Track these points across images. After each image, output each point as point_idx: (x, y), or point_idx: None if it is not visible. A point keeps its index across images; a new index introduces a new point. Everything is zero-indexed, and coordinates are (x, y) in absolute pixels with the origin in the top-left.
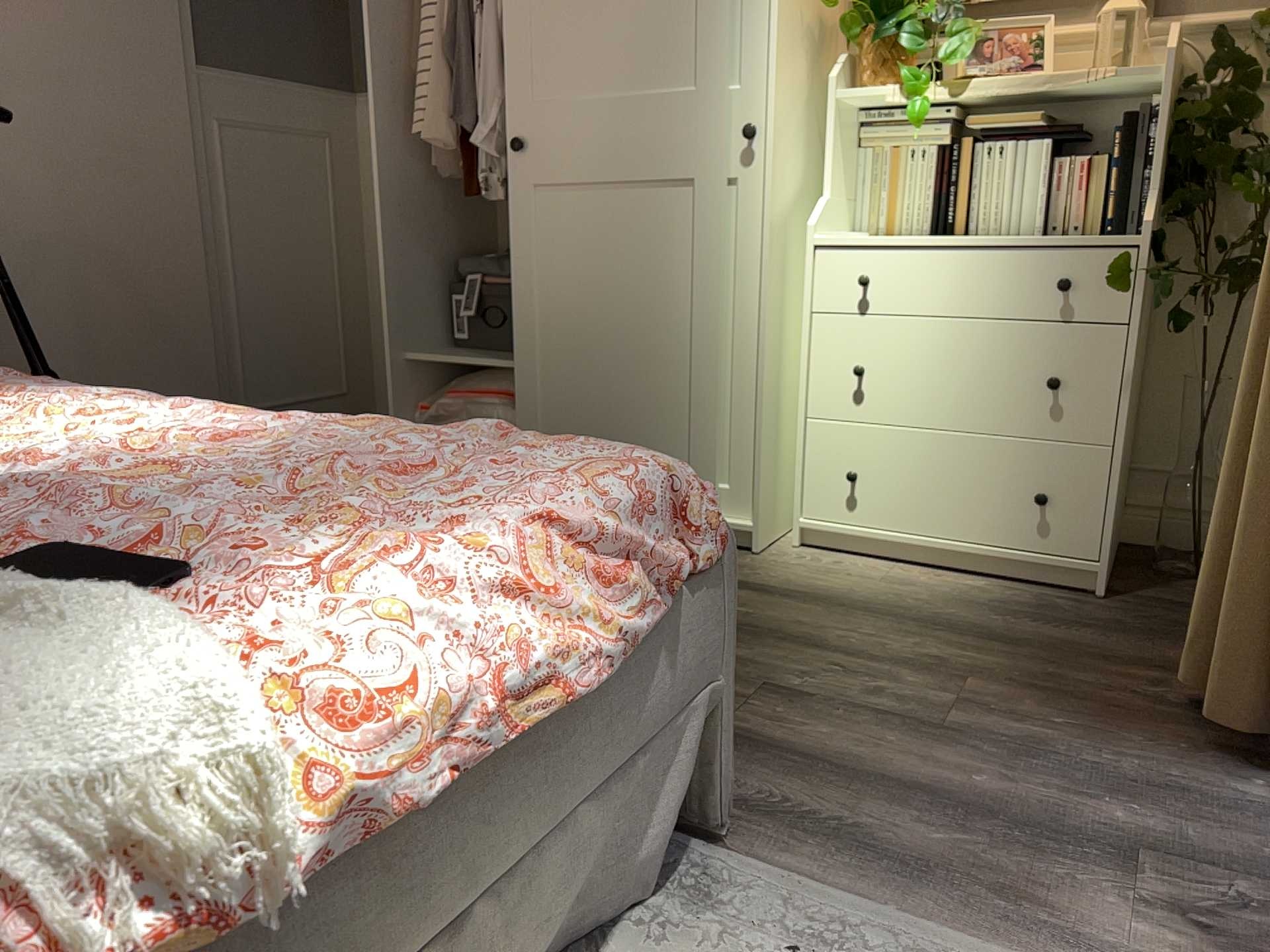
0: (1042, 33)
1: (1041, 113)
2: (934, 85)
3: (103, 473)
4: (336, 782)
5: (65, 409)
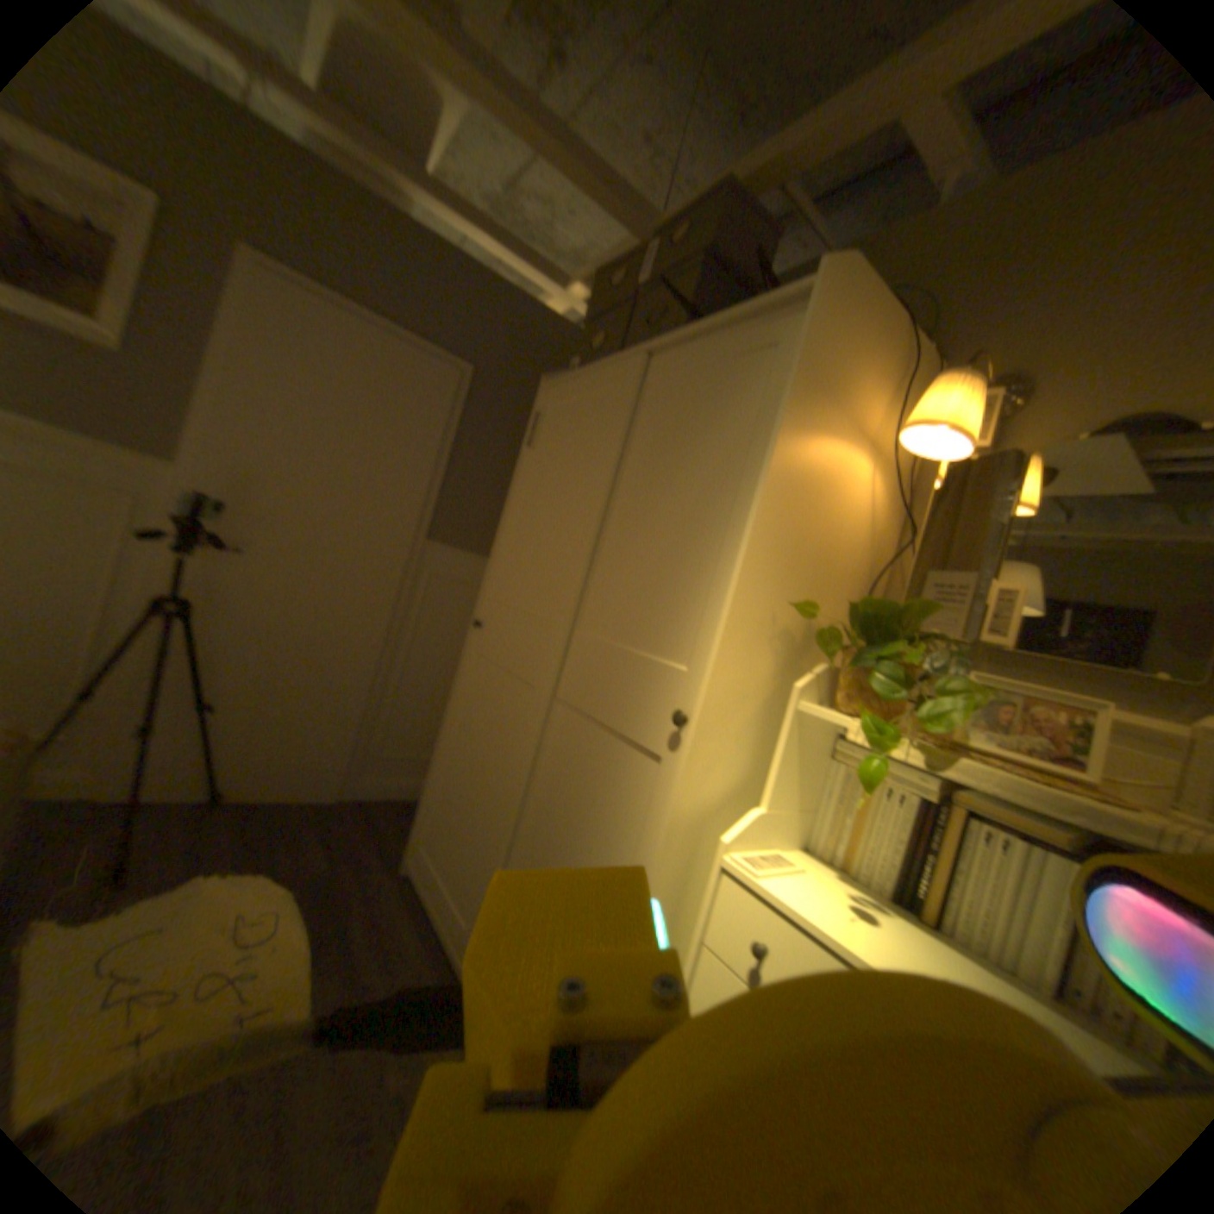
0: (1093, 720)
1: (1069, 836)
2: (906, 744)
3: None
4: None
5: None
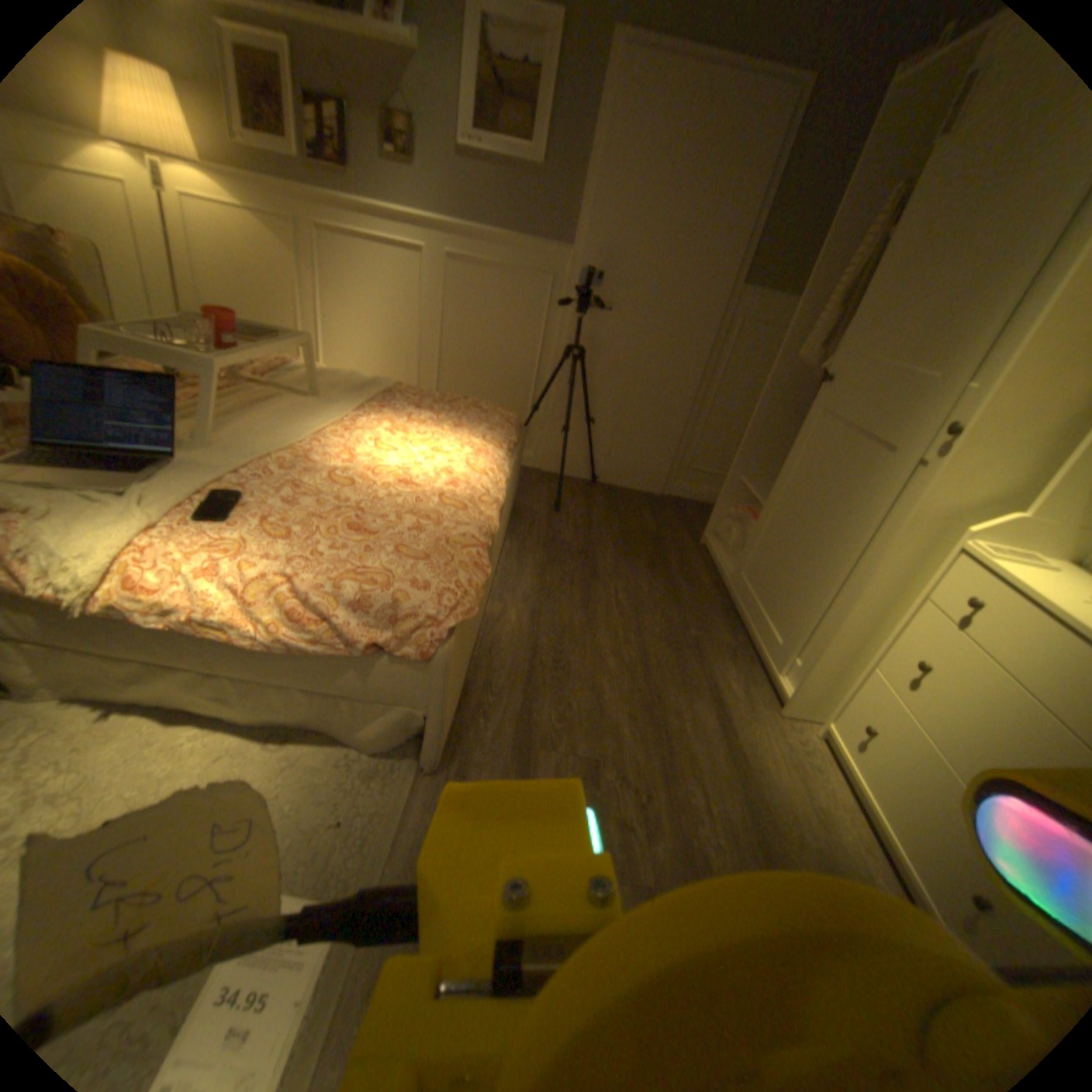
0: None
1: None
2: None
3: (351, 471)
4: (131, 594)
5: (461, 440)
